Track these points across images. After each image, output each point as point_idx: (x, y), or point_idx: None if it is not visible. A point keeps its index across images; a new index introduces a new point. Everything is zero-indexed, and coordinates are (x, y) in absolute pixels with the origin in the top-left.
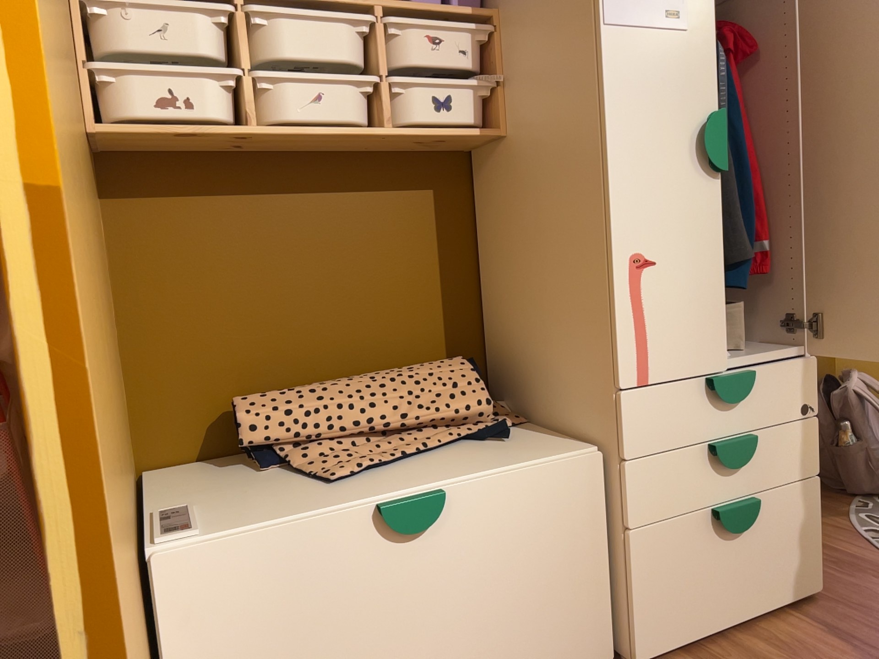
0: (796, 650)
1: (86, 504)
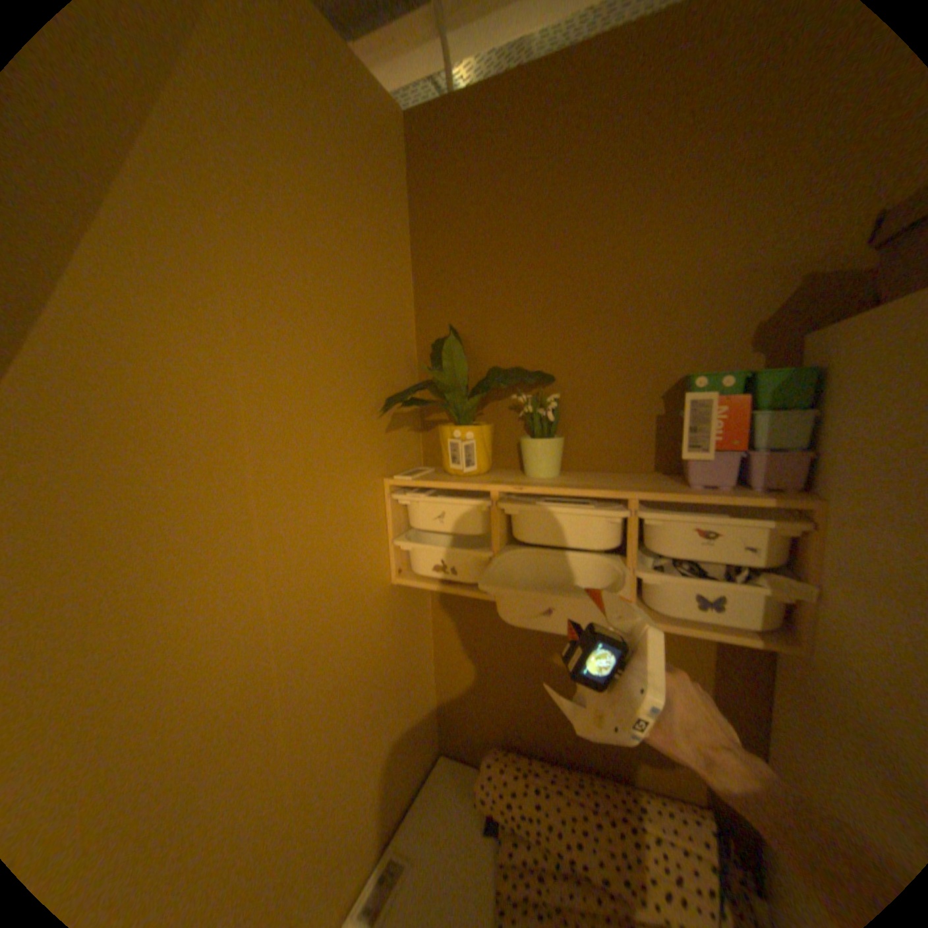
0: None
1: None
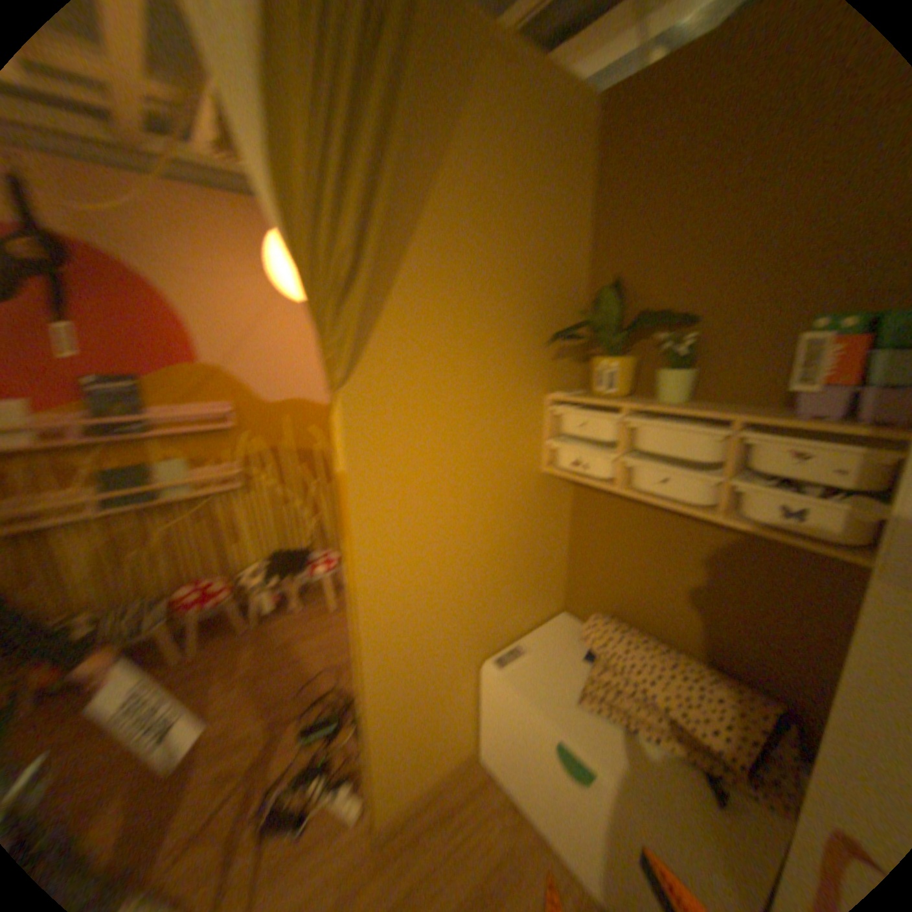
0: None
1: (361, 669)
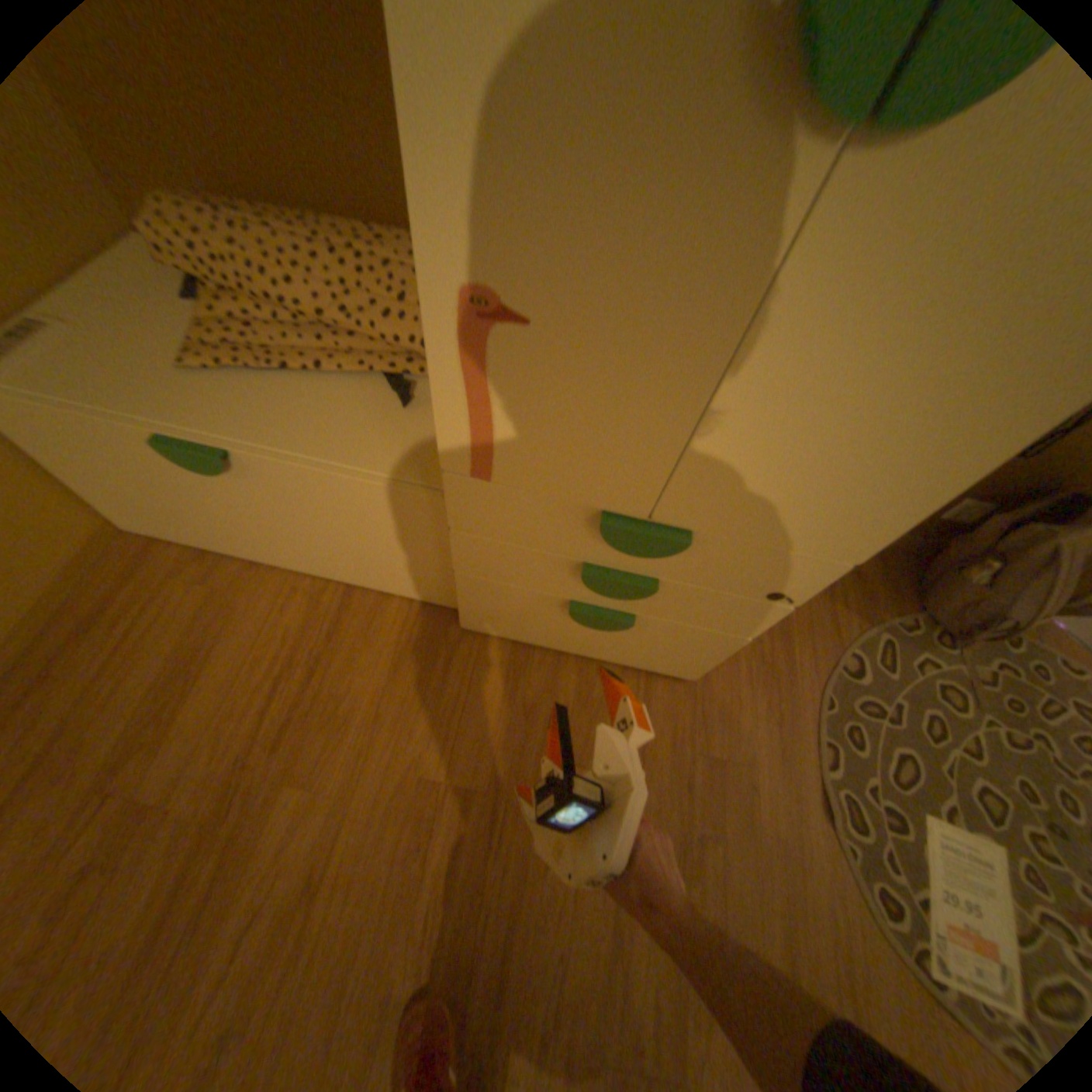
0: (586, 707)
1: None
